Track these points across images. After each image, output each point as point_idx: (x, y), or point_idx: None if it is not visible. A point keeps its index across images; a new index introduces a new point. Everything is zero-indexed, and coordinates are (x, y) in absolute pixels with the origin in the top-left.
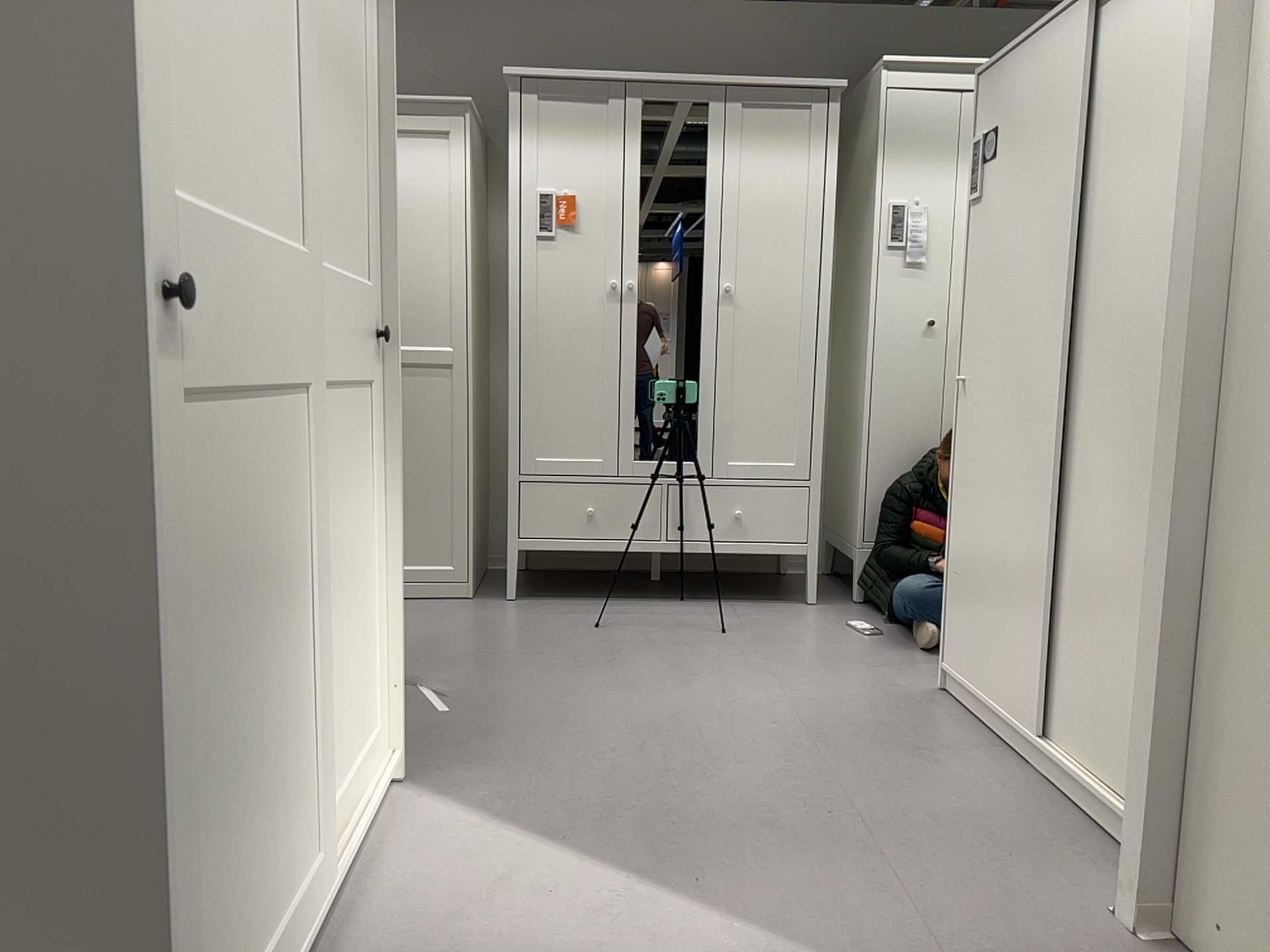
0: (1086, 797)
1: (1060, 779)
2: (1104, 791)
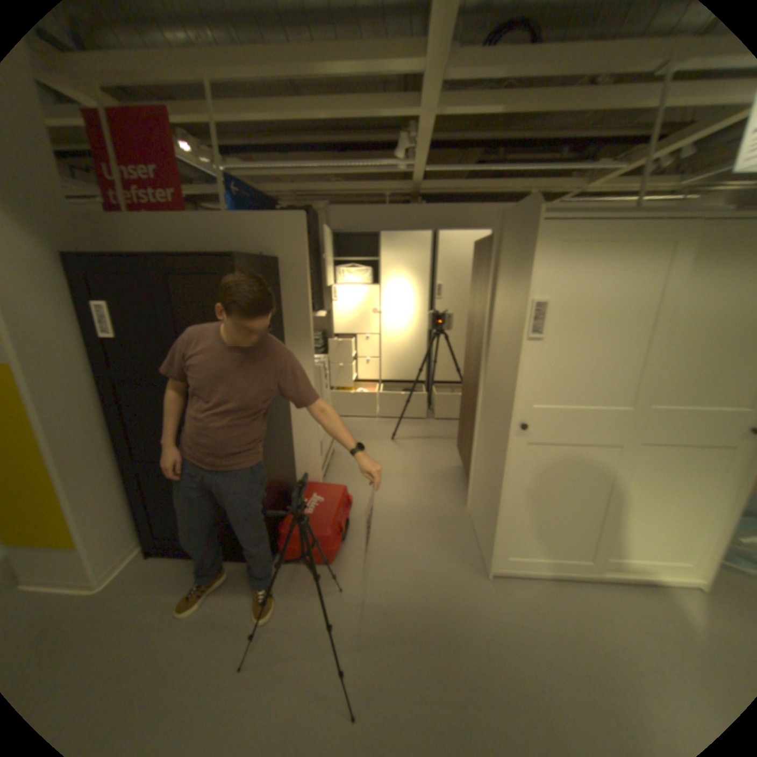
0: None
1: None
2: None
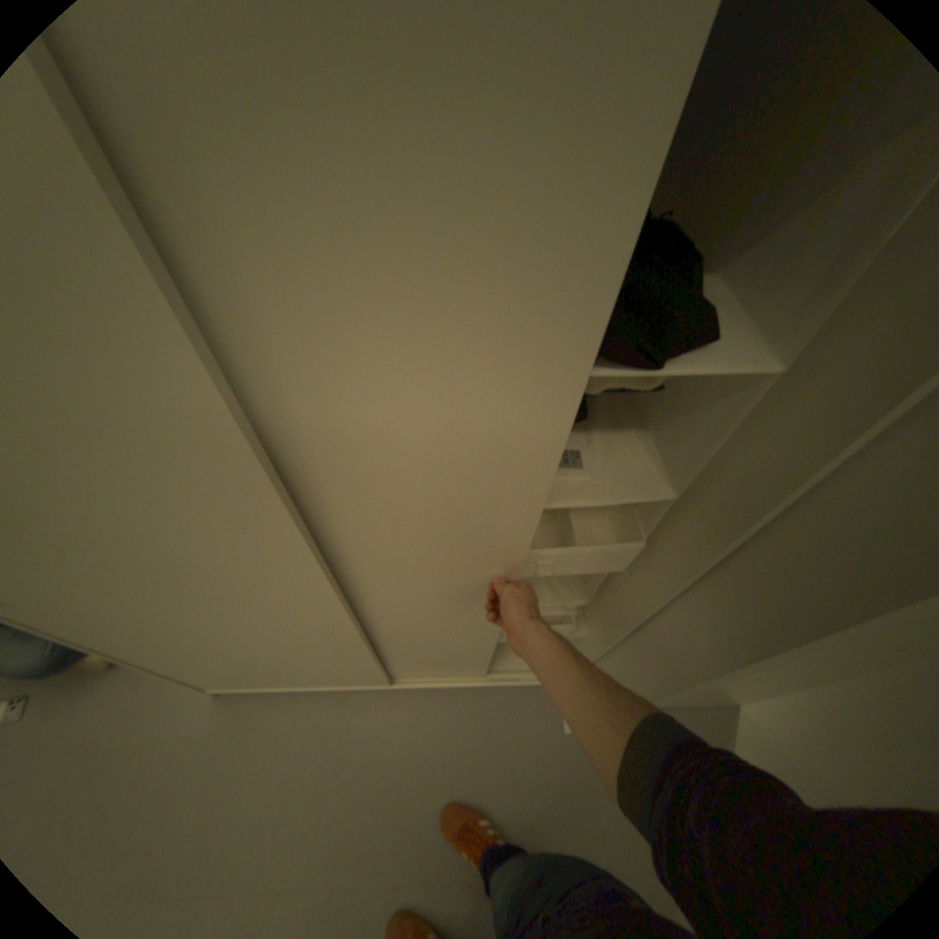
0: (451, 690)
1: (416, 690)
2: (465, 684)
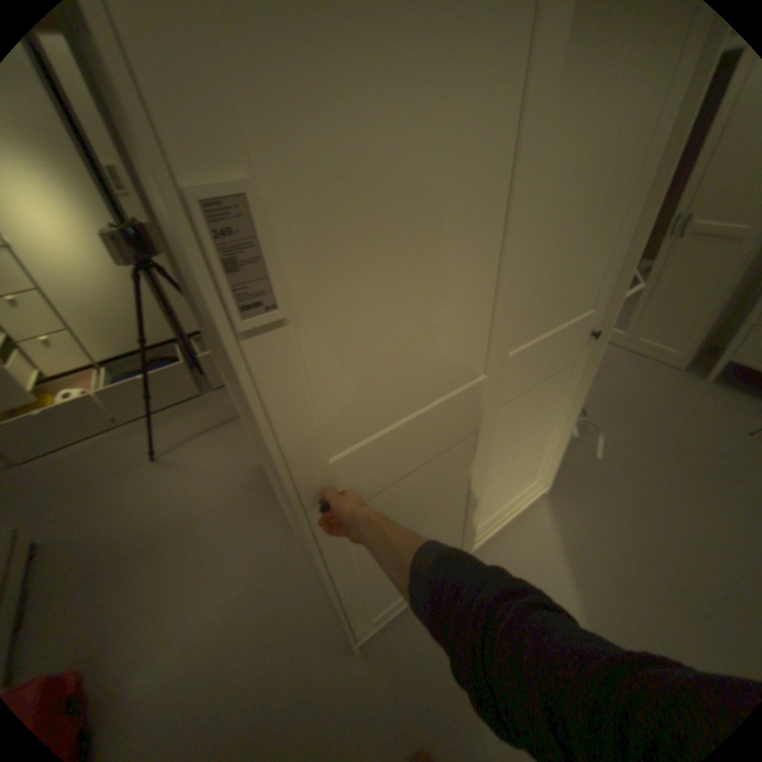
0: None
1: None
2: None
